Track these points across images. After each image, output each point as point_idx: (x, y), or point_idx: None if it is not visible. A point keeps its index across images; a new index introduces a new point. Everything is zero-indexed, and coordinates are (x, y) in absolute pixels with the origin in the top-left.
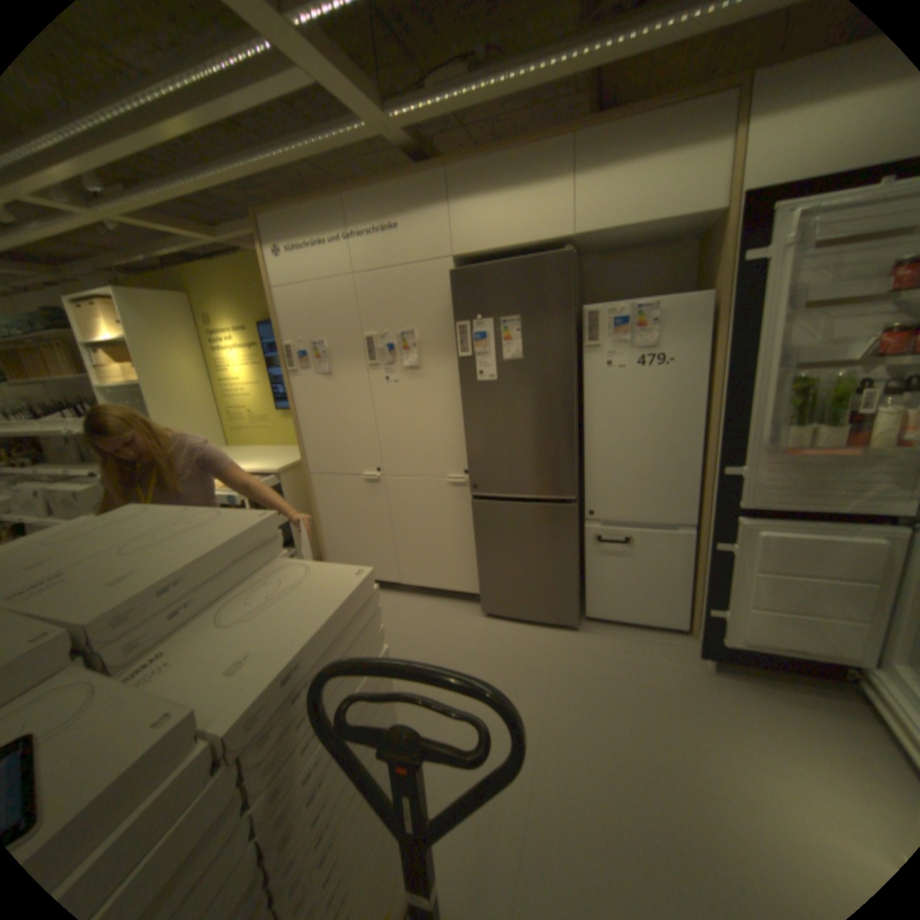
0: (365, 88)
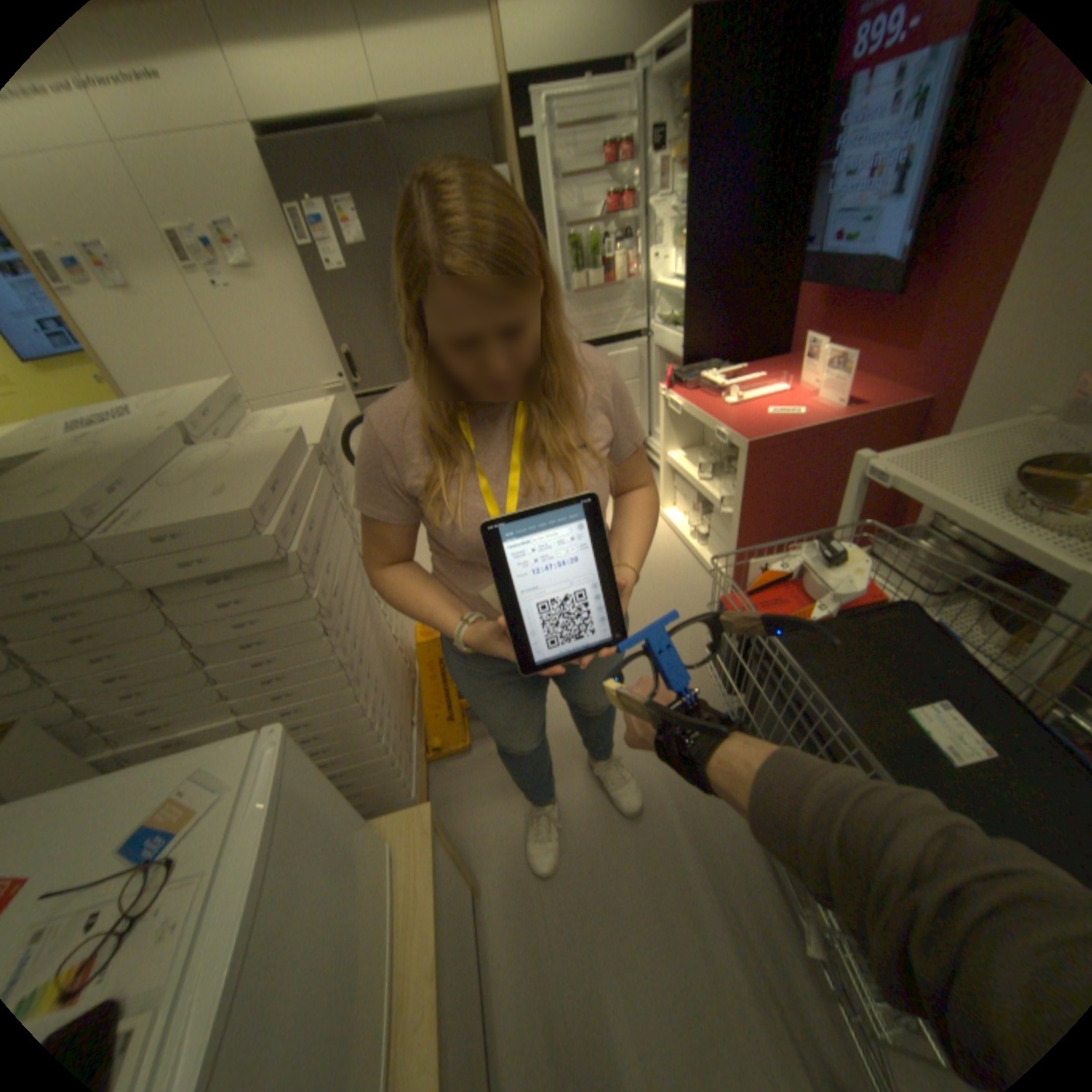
0: None
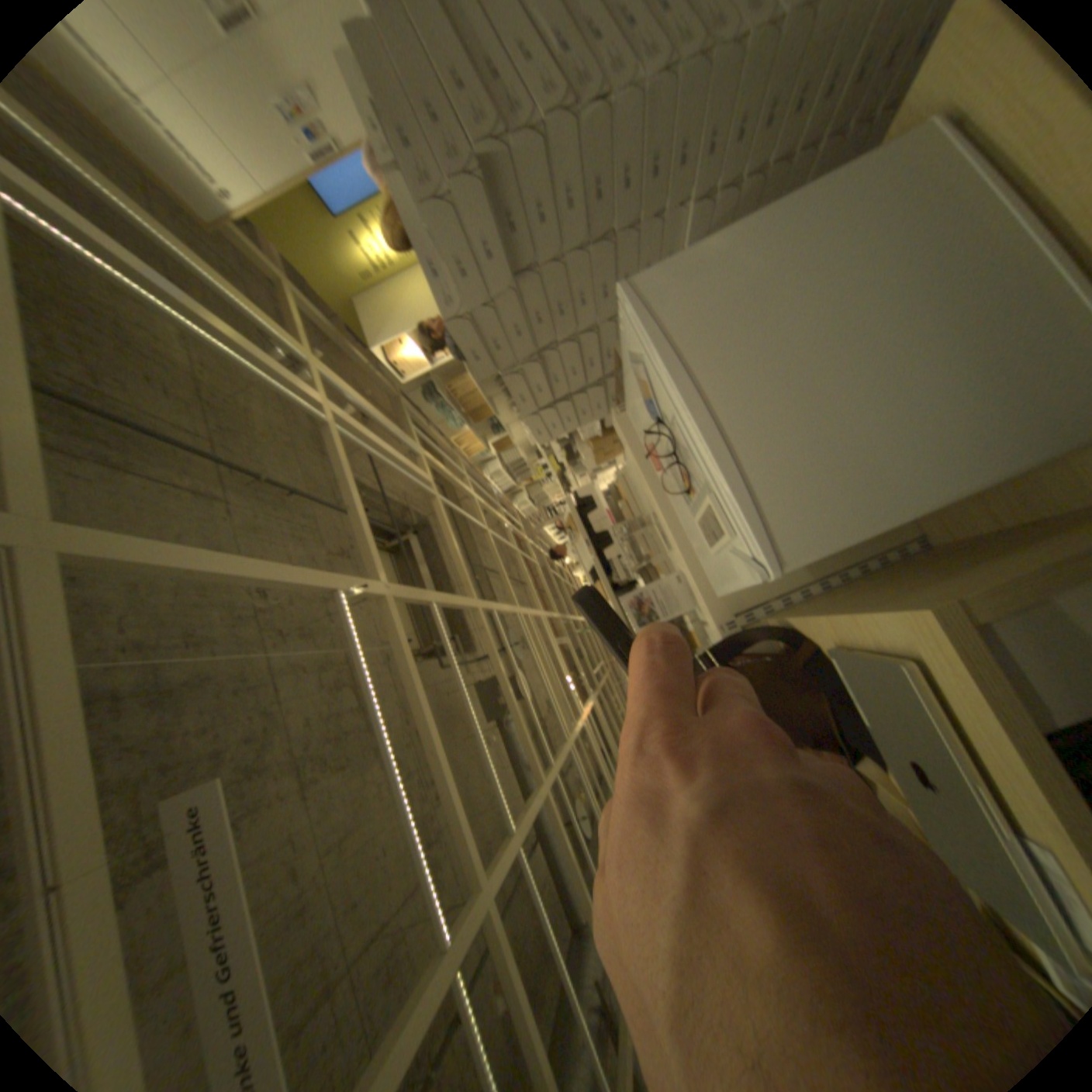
0: None
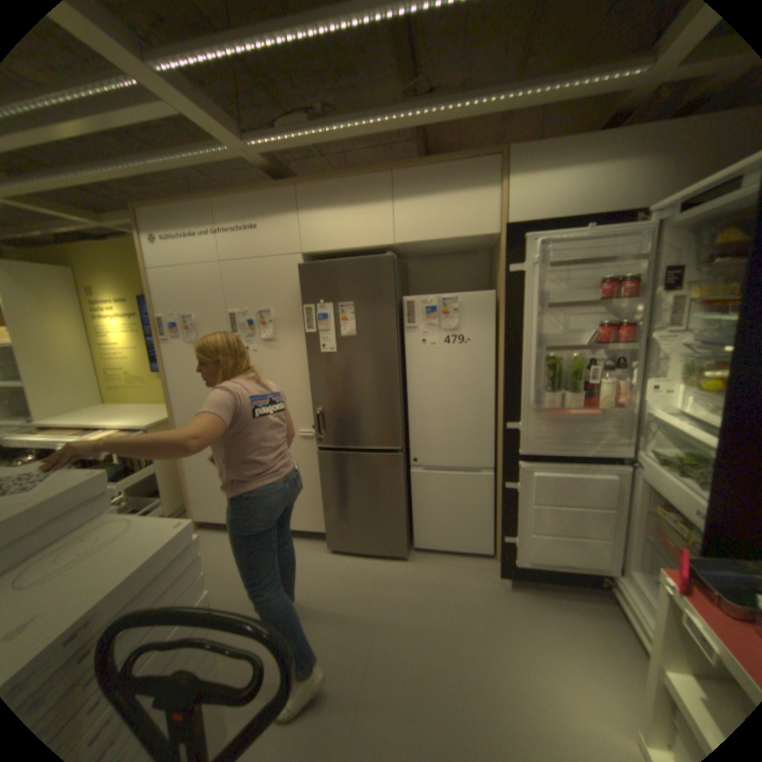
0: (224, 122)
